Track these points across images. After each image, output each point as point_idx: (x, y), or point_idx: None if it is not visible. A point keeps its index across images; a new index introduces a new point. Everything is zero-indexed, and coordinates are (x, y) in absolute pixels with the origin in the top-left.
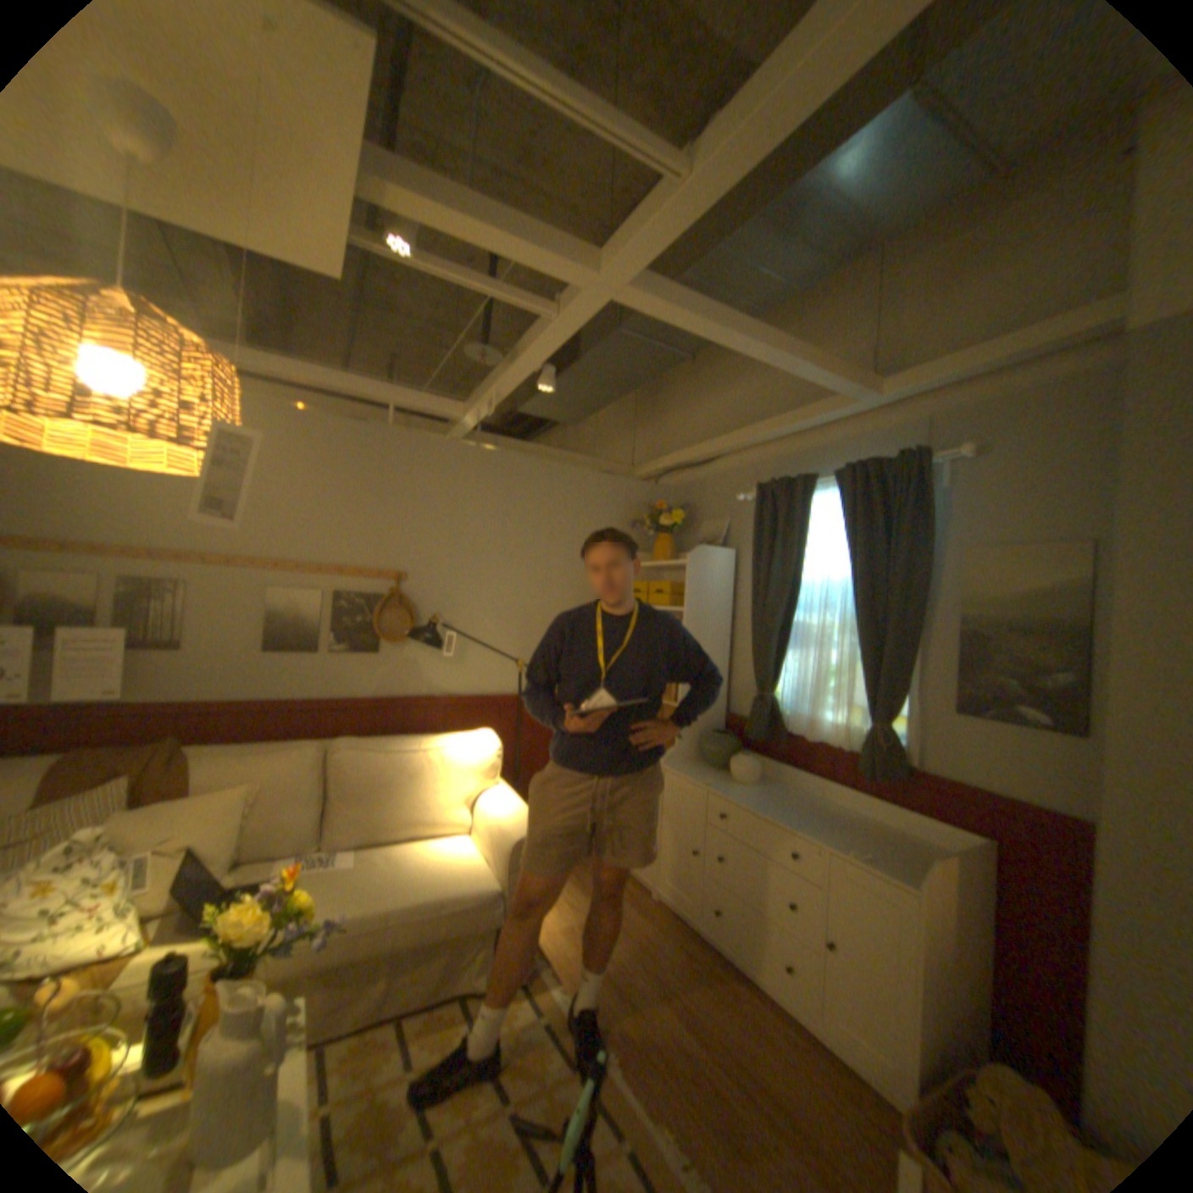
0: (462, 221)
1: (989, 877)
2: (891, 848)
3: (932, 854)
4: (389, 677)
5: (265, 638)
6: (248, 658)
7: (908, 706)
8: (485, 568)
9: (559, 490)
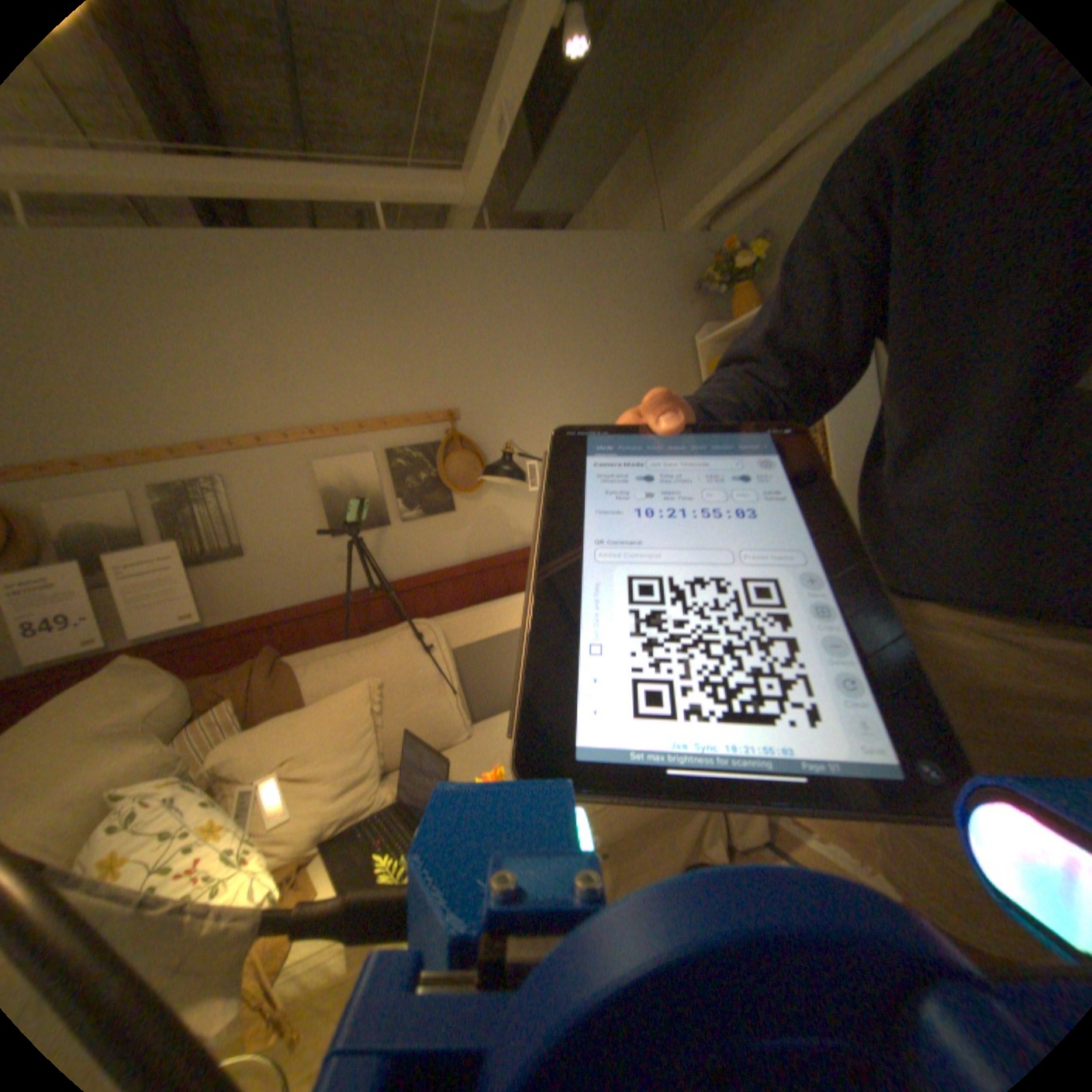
0: None
1: None
2: None
3: None
4: (474, 532)
5: (329, 517)
6: (319, 544)
7: None
8: (543, 380)
9: (601, 261)
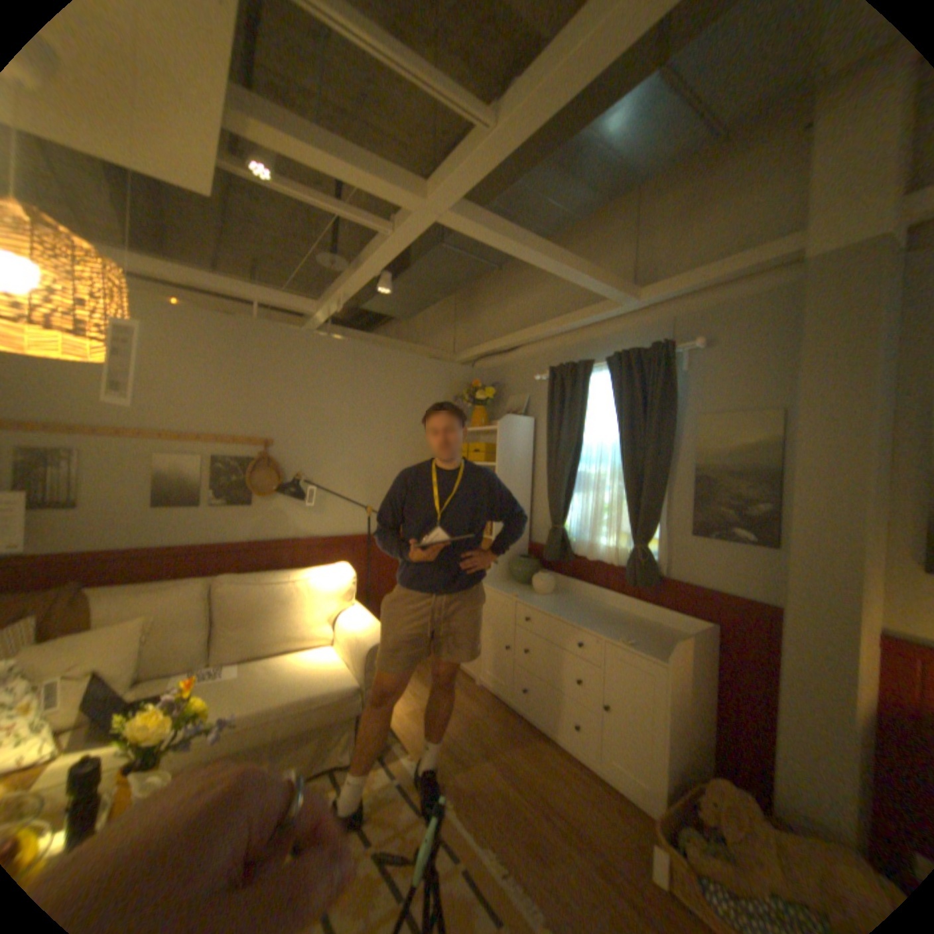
0: (314, 152)
1: (714, 650)
2: (647, 634)
3: (676, 636)
4: (261, 523)
5: (153, 494)
6: (139, 511)
7: (659, 531)
8: (339, 434)
9: (397, 371)
